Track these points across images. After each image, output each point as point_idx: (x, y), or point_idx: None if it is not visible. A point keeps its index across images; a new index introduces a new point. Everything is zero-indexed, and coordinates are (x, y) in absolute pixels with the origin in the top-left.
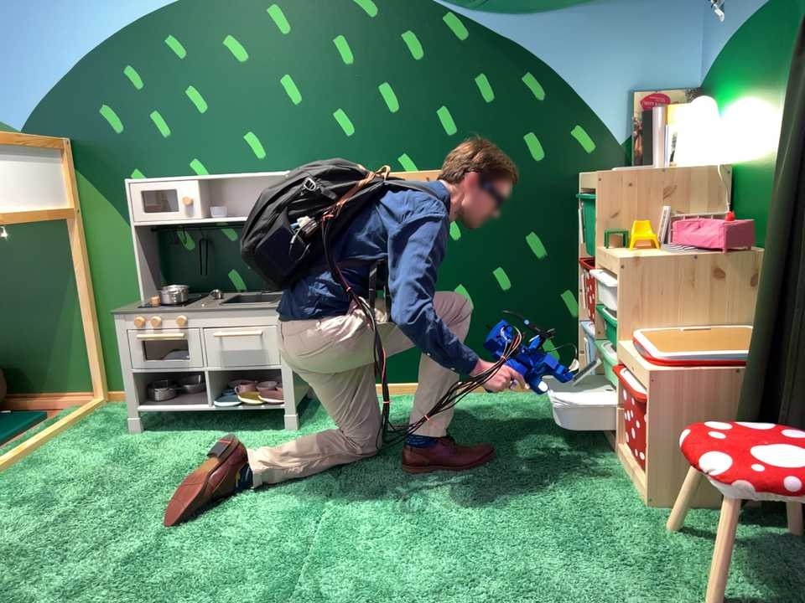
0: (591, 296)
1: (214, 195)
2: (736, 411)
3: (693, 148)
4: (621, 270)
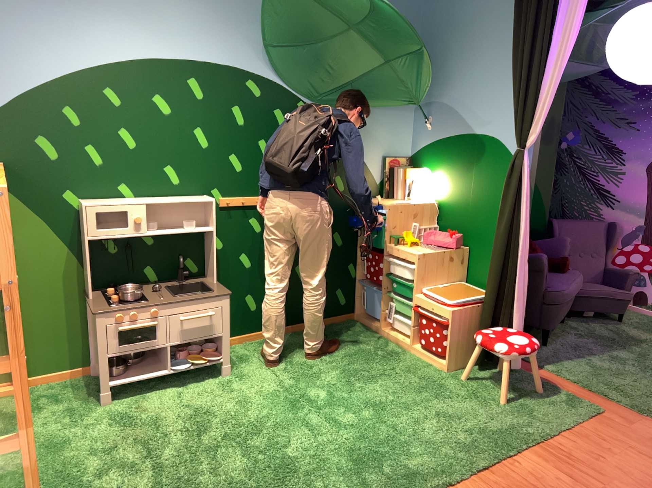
0: (379, 269)
1: (149, 213)
2: (480, 321)
3: (424, 195)
4: (418, 260)
